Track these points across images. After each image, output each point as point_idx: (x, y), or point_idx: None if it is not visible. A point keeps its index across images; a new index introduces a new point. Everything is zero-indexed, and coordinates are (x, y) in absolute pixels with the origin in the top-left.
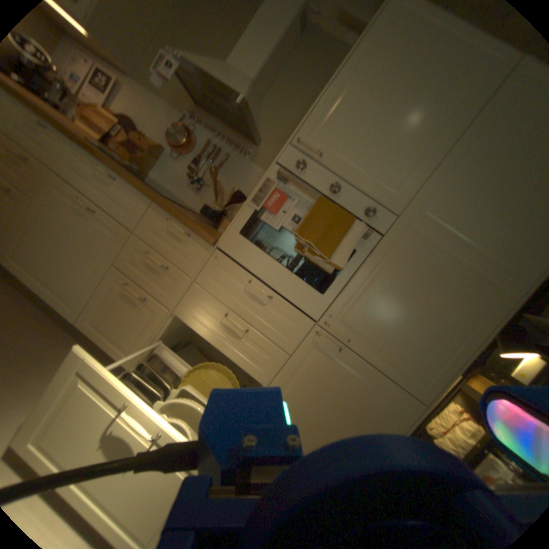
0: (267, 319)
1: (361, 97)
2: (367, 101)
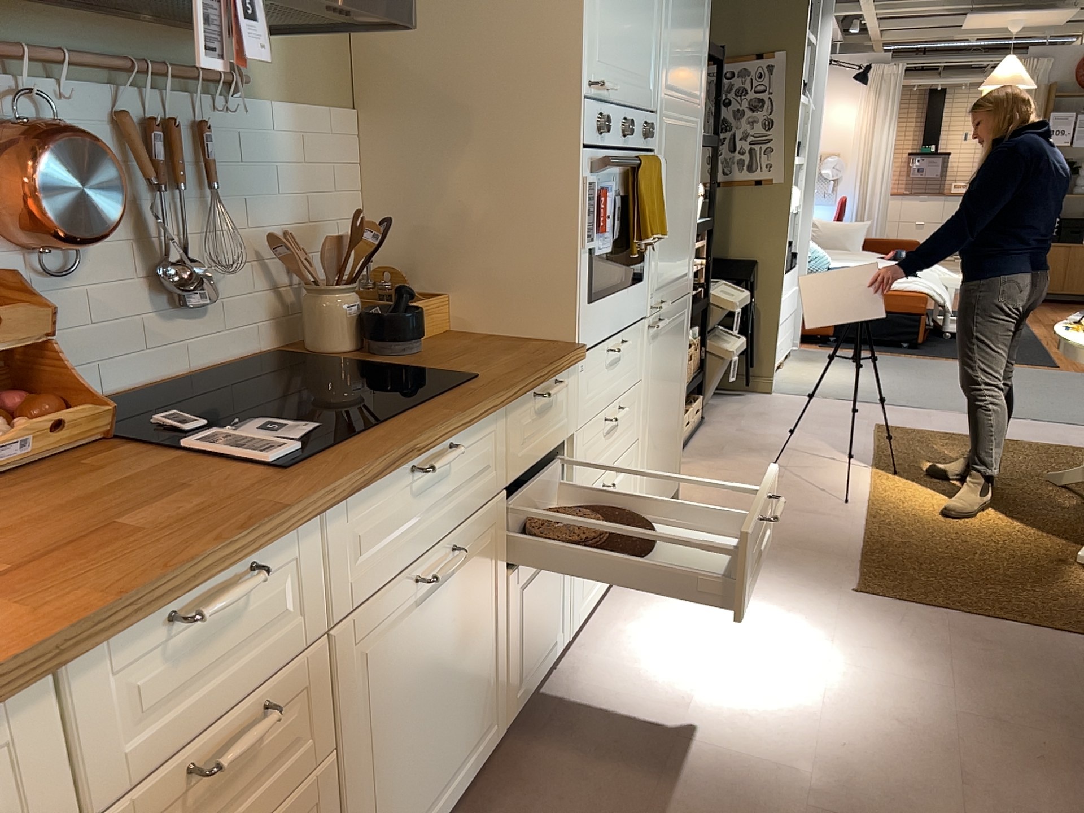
0: (624, 369)
1: None
2: None
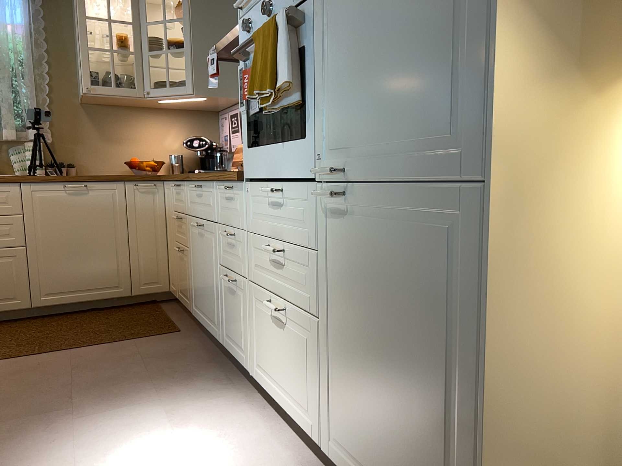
0: (291, 221)
1: None
2: None
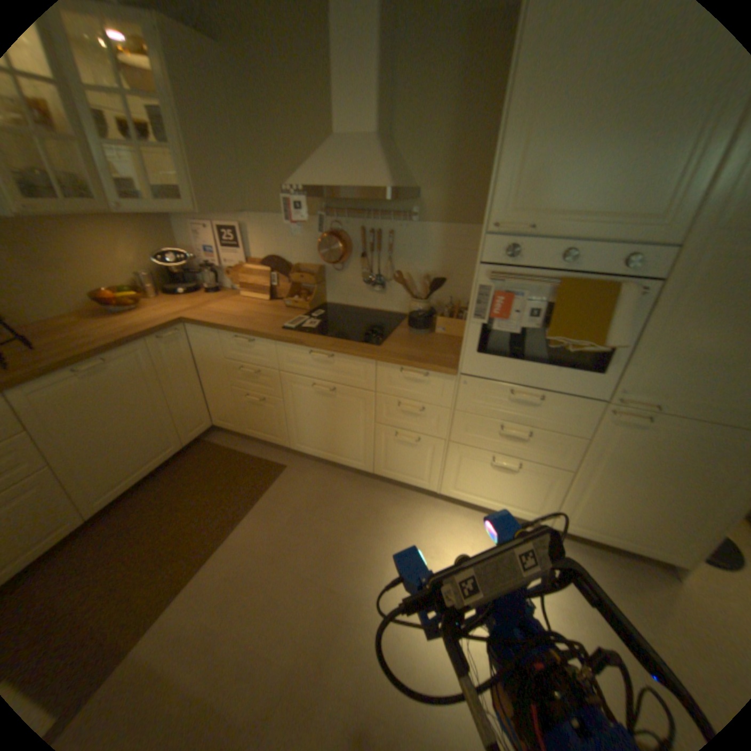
0: (546, 415)
1: (555, 117)
2: (566, 117)
